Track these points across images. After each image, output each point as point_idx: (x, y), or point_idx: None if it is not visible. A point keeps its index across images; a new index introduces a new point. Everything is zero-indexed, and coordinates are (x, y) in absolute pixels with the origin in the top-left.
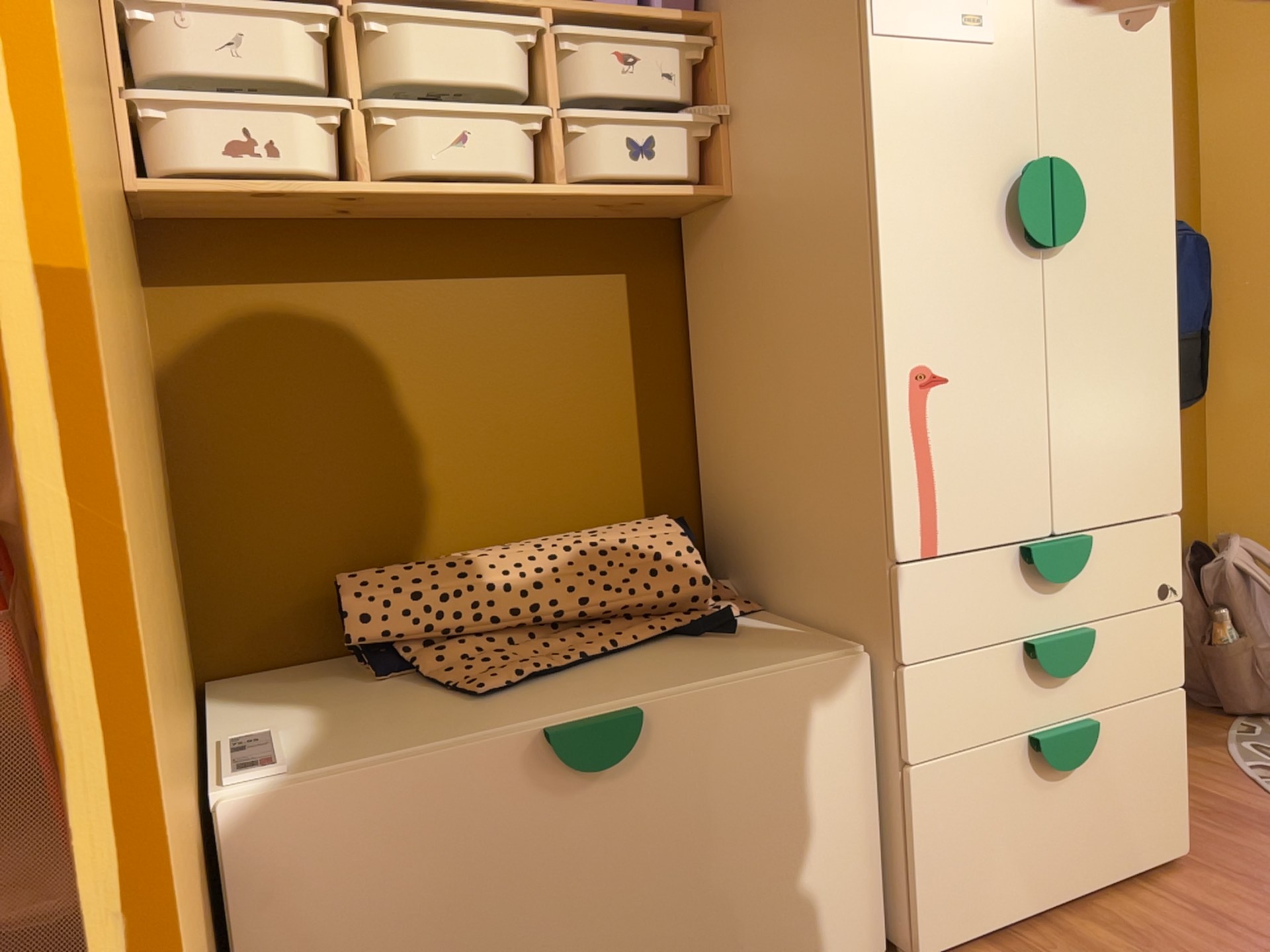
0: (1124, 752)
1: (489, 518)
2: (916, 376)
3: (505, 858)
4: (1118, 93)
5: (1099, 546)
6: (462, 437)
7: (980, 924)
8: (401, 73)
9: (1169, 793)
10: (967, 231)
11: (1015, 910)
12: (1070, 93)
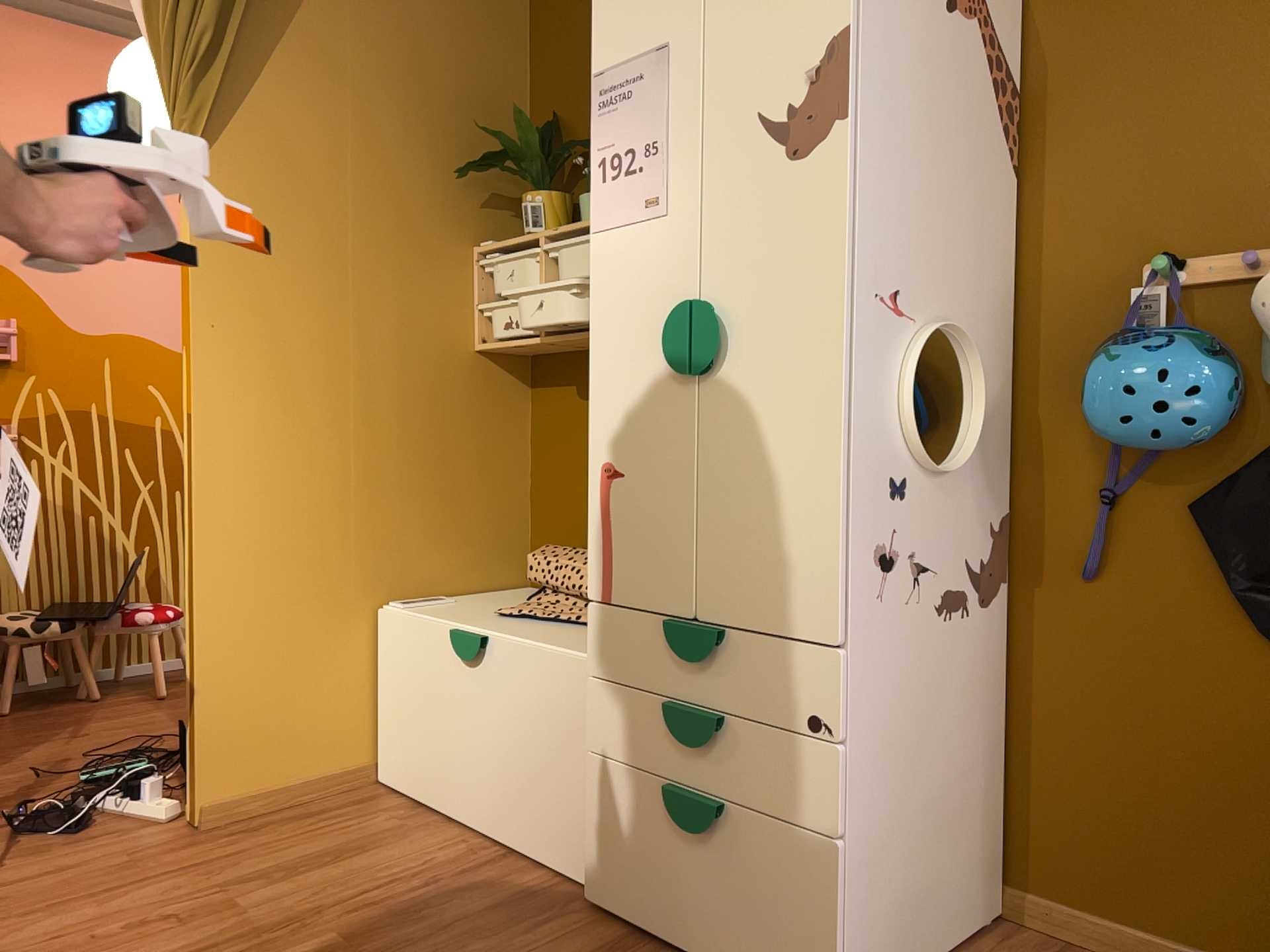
0: (758, 863)
1: None
2: (603, 468)
3: (441, 685)
4: (781, 222)
5: (743, 649)
6: None
7: (623, 911)
8: (561, 273)
9: (810, 946)
10: (641, 362)
11: (650, 924)
12: (731, 236)
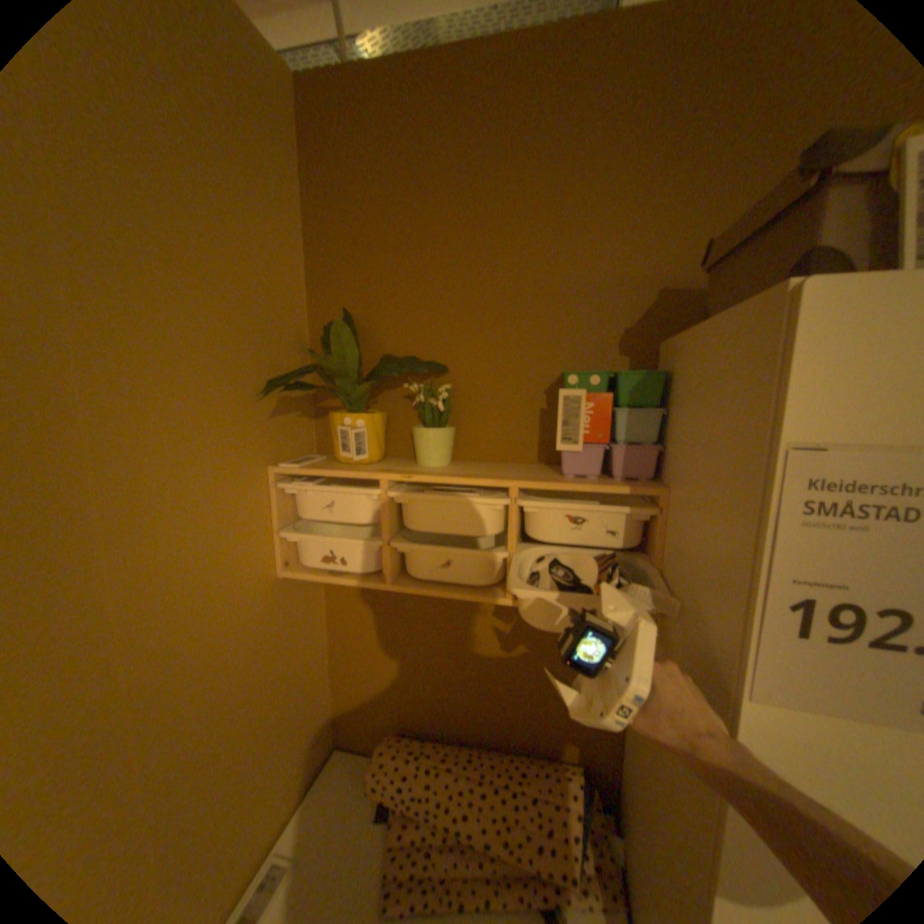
0: None
1: (475, 724)
2: None
3: None
4: None
5: None
6: (465, 679)
7: None
8: (415, 522)
9: None
10: None
11: None
12: None
